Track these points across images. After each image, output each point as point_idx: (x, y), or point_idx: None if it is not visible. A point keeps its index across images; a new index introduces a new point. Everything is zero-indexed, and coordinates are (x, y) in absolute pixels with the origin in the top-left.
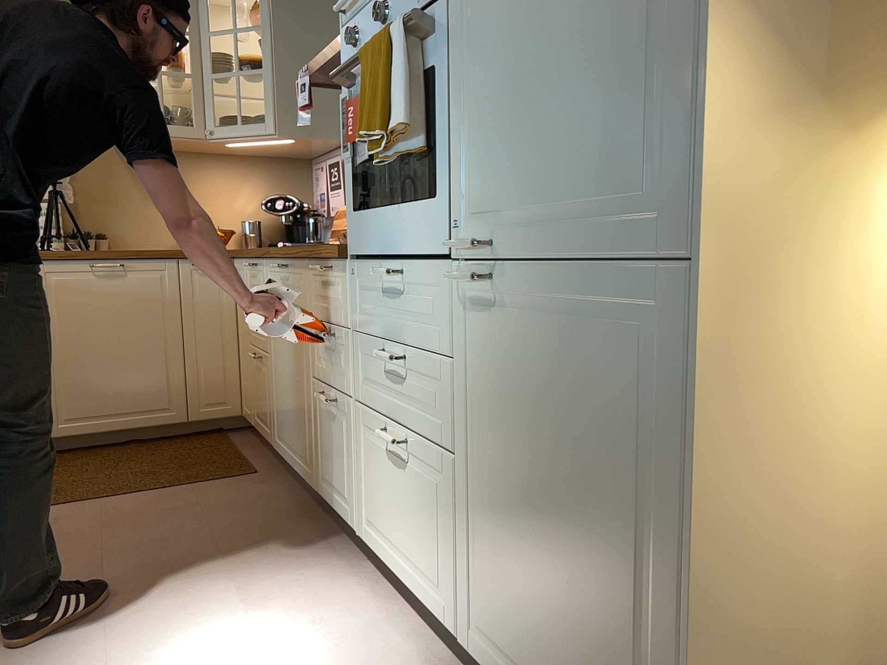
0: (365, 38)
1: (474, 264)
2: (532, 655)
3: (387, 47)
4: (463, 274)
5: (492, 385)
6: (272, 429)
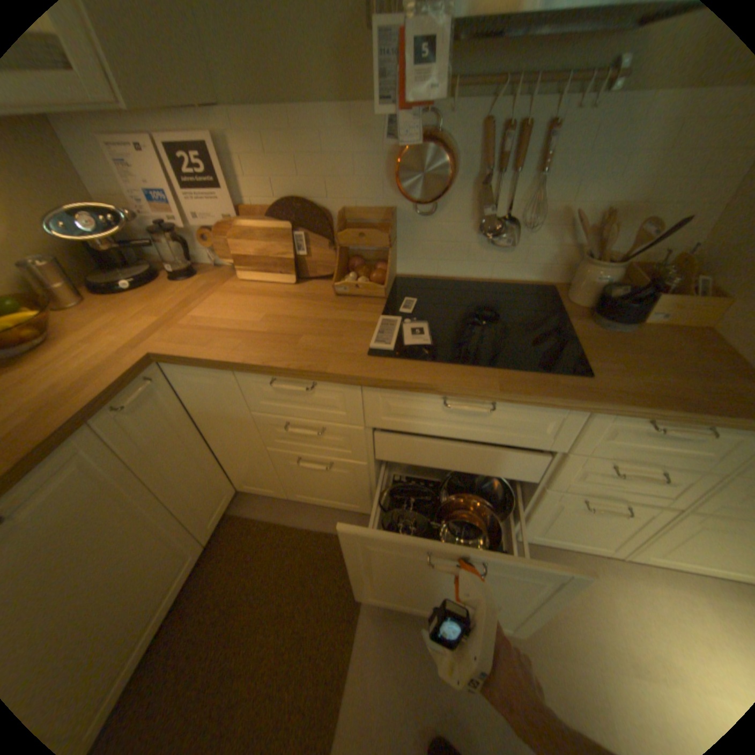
0: None
1: None
2: None
3: None
4: None
5: None
6: (368, 505)
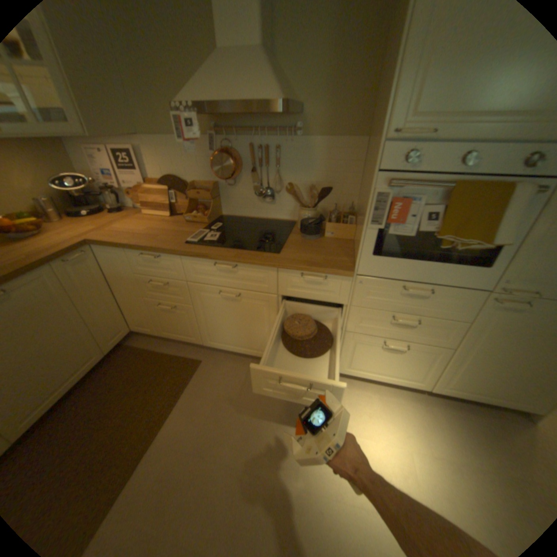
0: (425, 161)
1: (504, 294)
2: (486, 390)
3: (503, 197)
4: (500, 299)
5: (500, 331)
6: (199, 338)
